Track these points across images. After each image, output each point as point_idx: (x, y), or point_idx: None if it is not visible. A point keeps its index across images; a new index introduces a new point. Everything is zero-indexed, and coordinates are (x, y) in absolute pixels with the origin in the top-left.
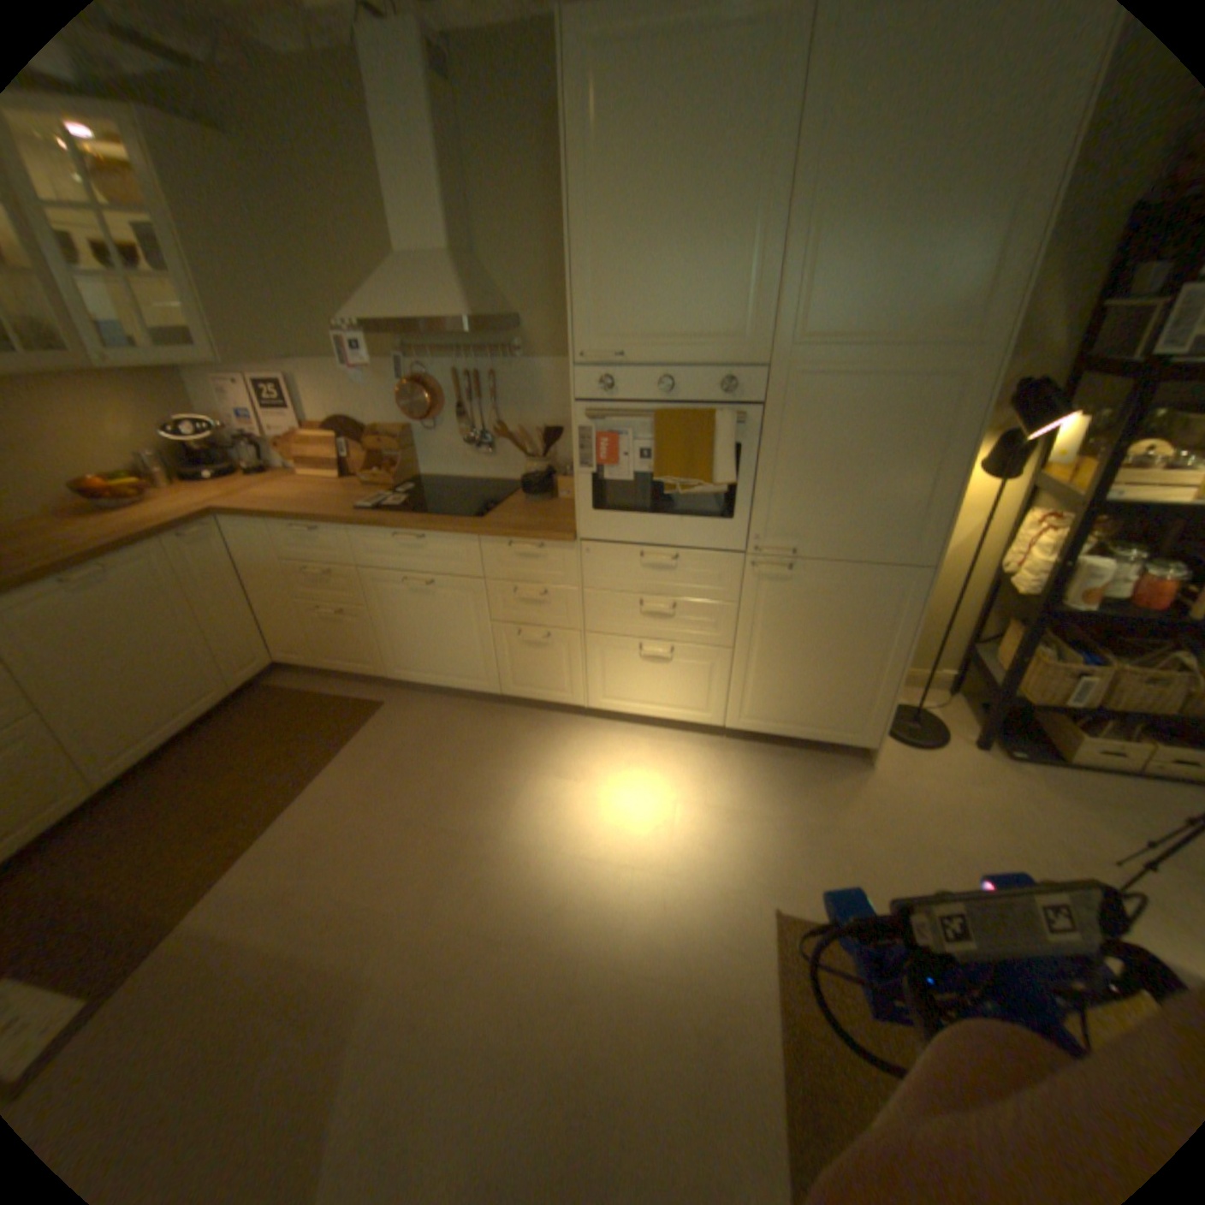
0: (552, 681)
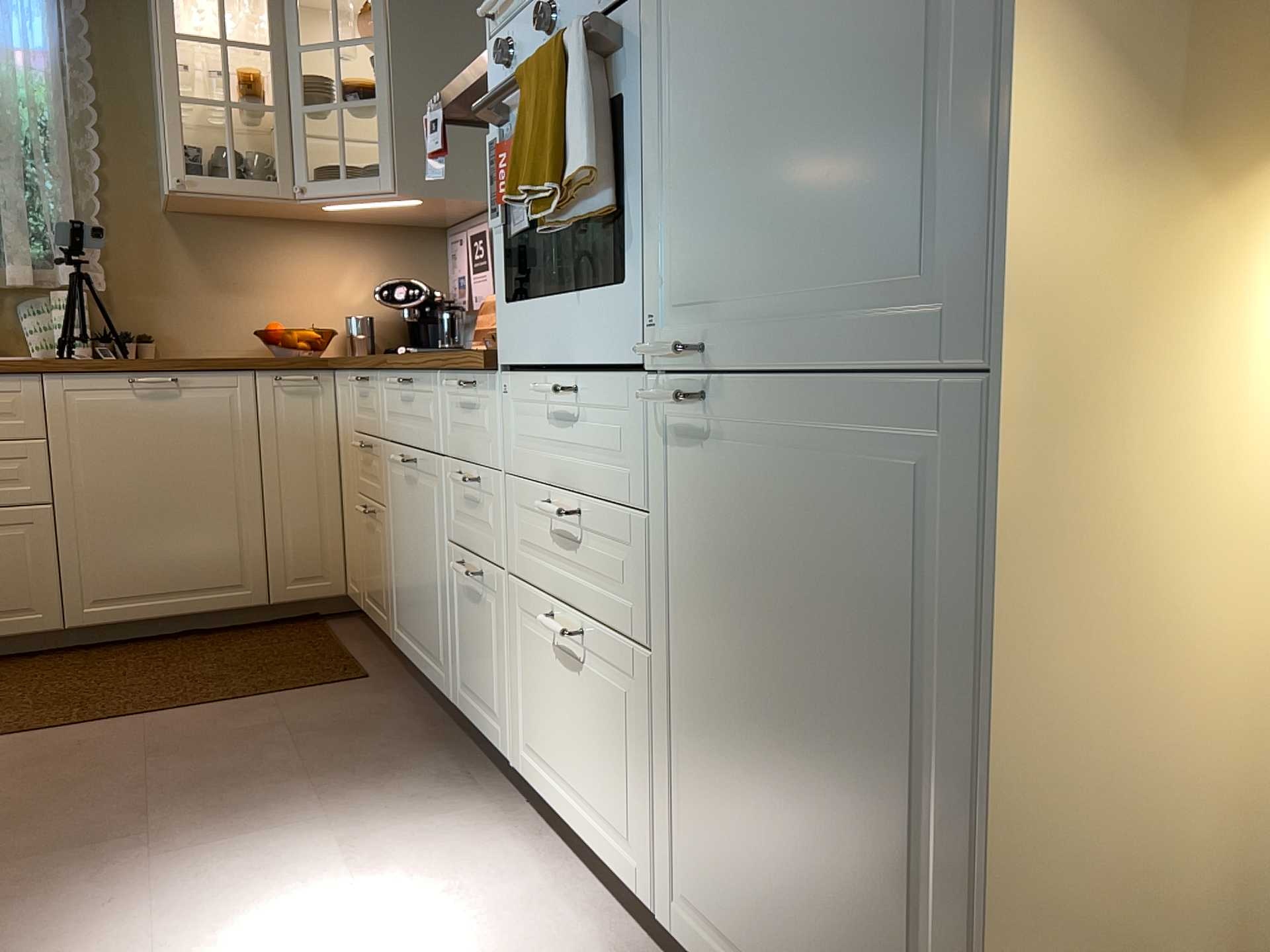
0: (487, 688)
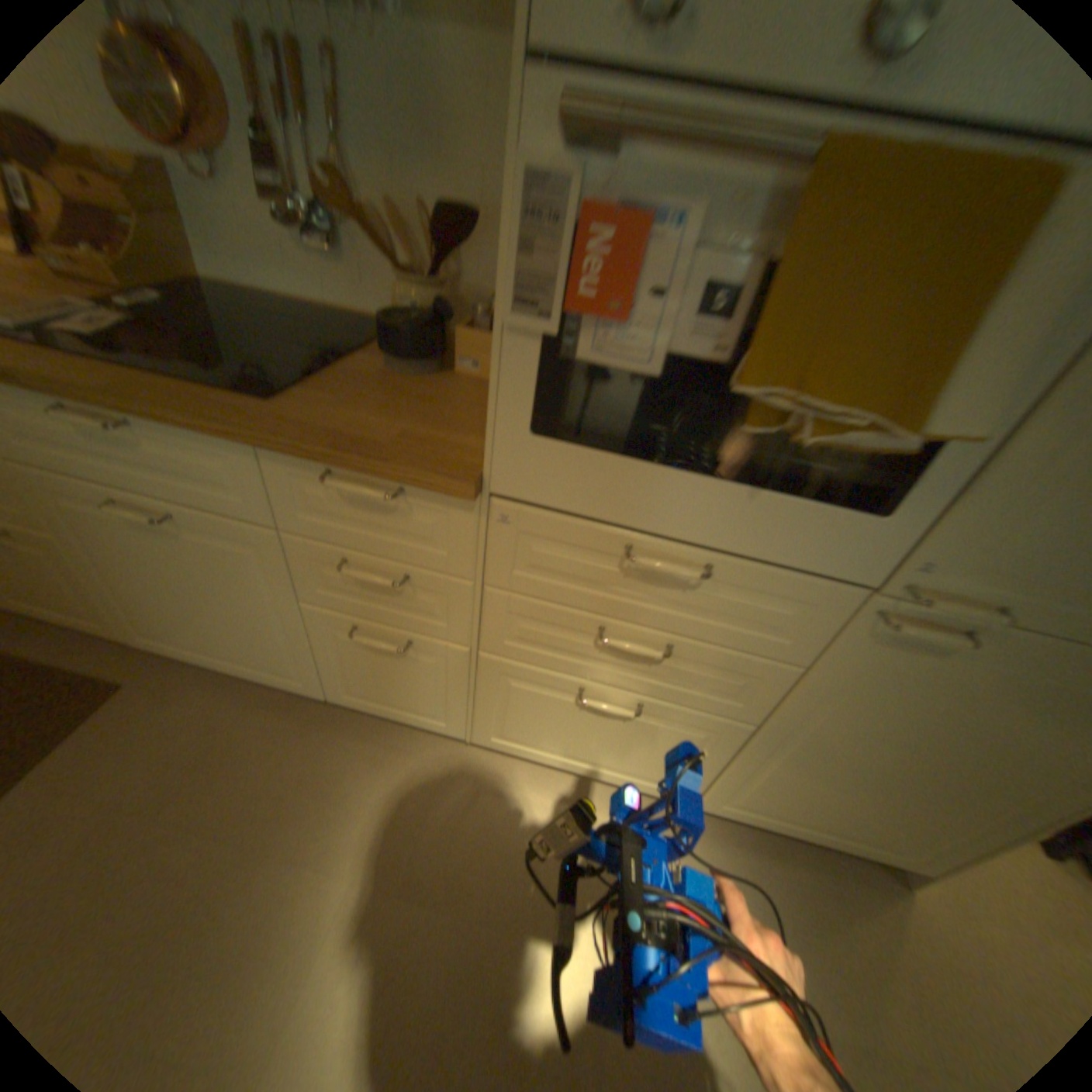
0: (413, 700)
